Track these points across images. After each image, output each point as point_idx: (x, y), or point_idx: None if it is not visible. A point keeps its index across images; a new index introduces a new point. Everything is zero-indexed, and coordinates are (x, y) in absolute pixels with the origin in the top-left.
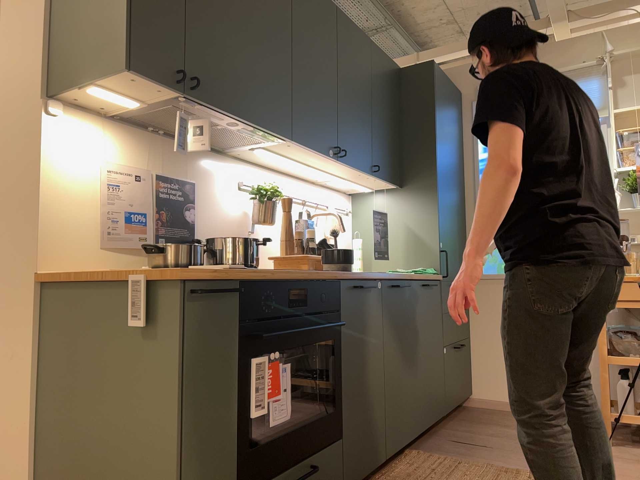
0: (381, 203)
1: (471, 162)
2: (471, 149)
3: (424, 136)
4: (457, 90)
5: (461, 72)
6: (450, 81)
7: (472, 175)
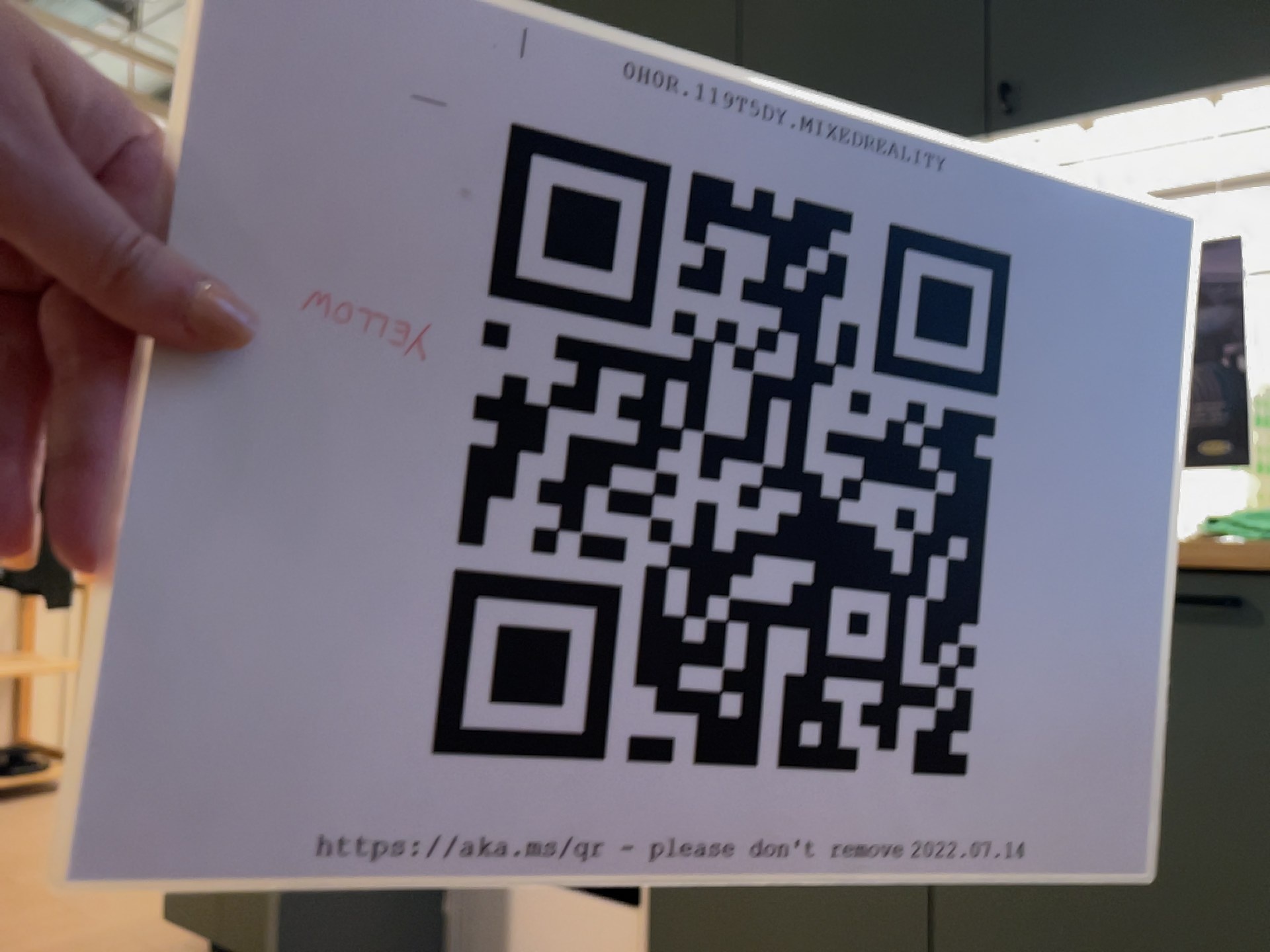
0: None
1: None
2: None
3: None
4: None
5: None
6: None
7: None
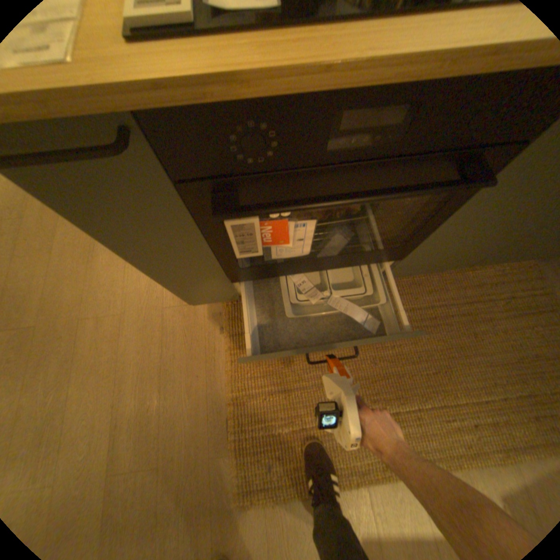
0: None
1: None
2: None
3: None
4: None
5: None
6: None
7: None
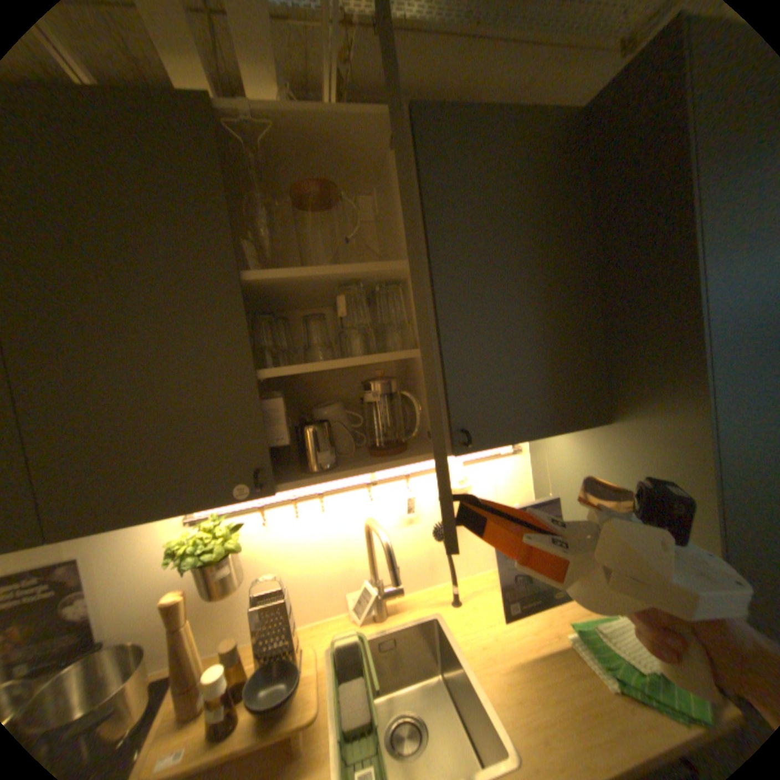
0: (573, 444)
1: None
2: None
3: (662, 288)
4: None
5: None
6: None
7: None
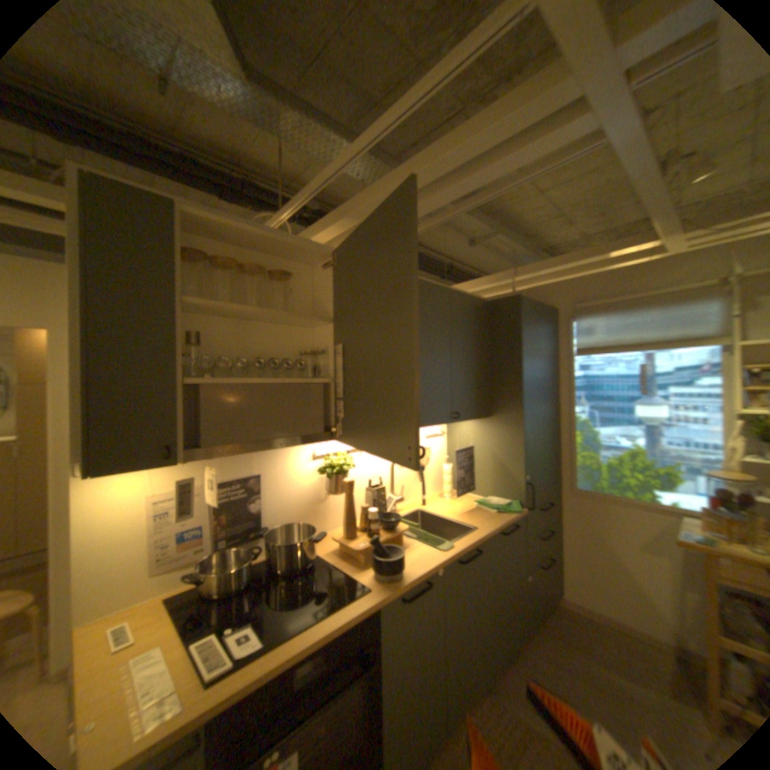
0: (471, 428)
1: (567, 378)
2: (567, 365)
3: (511, 371)
4: (554, 305)
5: (559, 287)
6: (547, 296)
7: (568, 391)
